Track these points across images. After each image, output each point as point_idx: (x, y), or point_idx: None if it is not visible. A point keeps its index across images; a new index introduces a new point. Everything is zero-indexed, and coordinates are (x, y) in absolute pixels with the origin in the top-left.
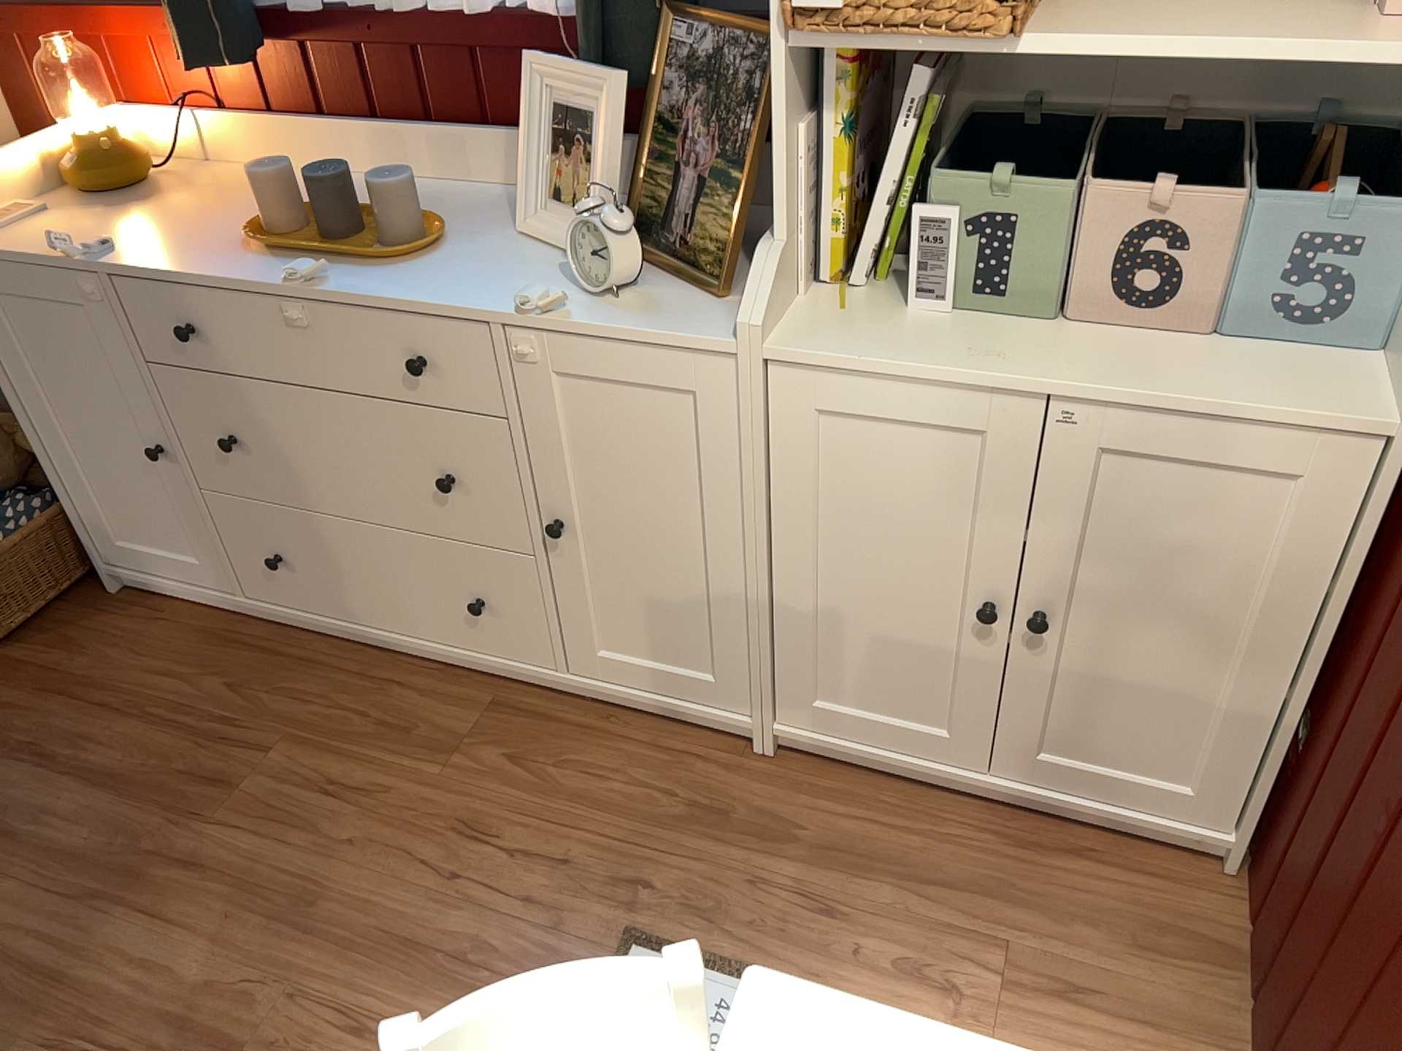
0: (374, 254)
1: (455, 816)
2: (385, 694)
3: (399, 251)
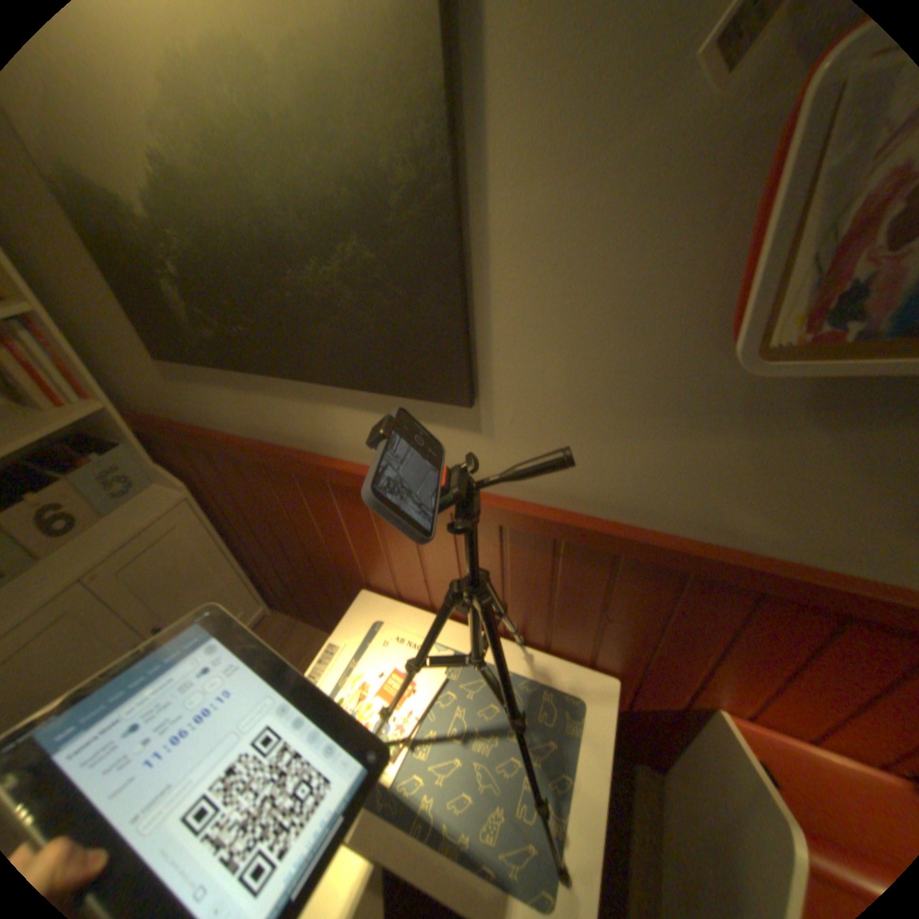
0: None
1: None
2: None
3: None
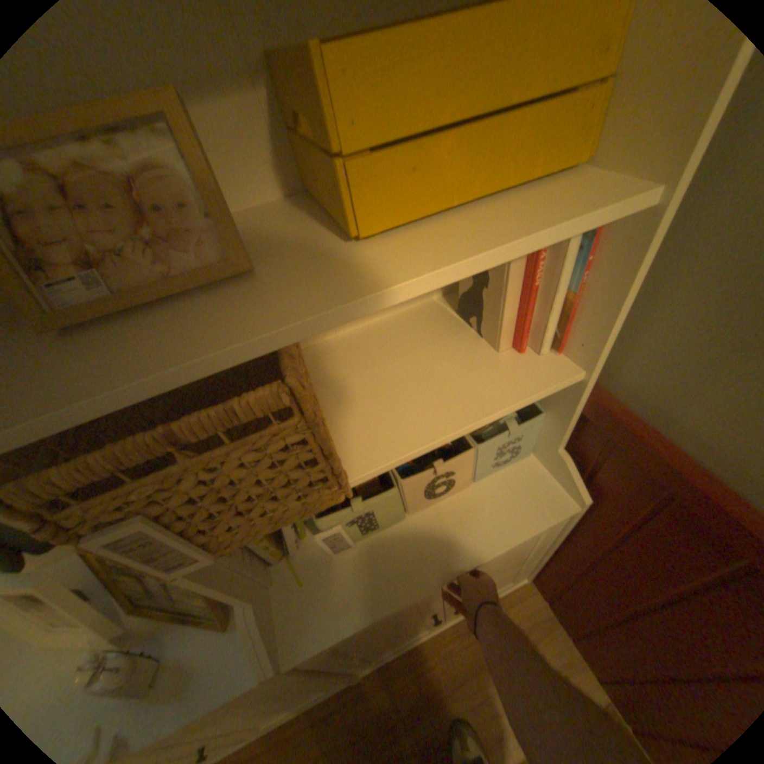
0: None
1: None
2: None
3: None
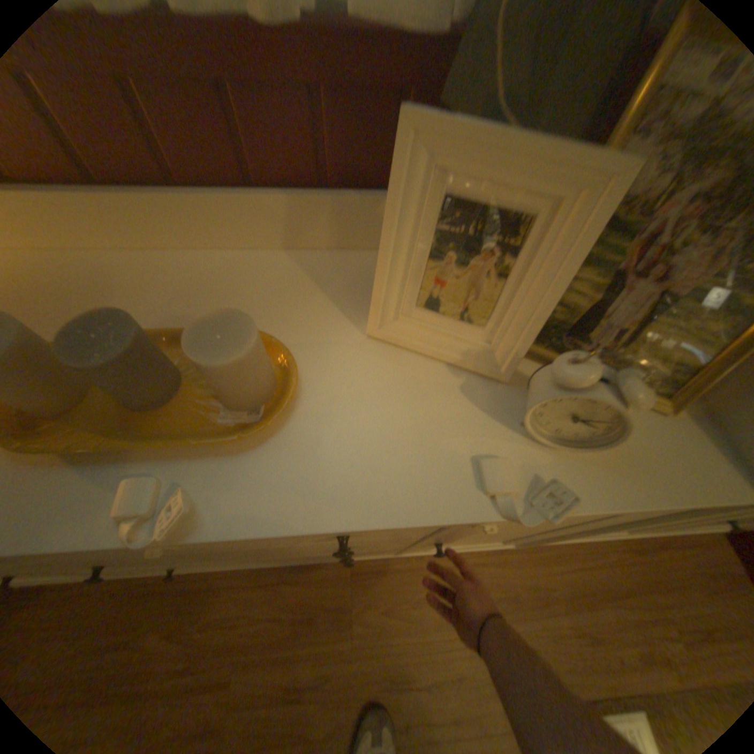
0: (239, 443)
1: (380, 678)
2: (282, 598)
3: (271, 428)
